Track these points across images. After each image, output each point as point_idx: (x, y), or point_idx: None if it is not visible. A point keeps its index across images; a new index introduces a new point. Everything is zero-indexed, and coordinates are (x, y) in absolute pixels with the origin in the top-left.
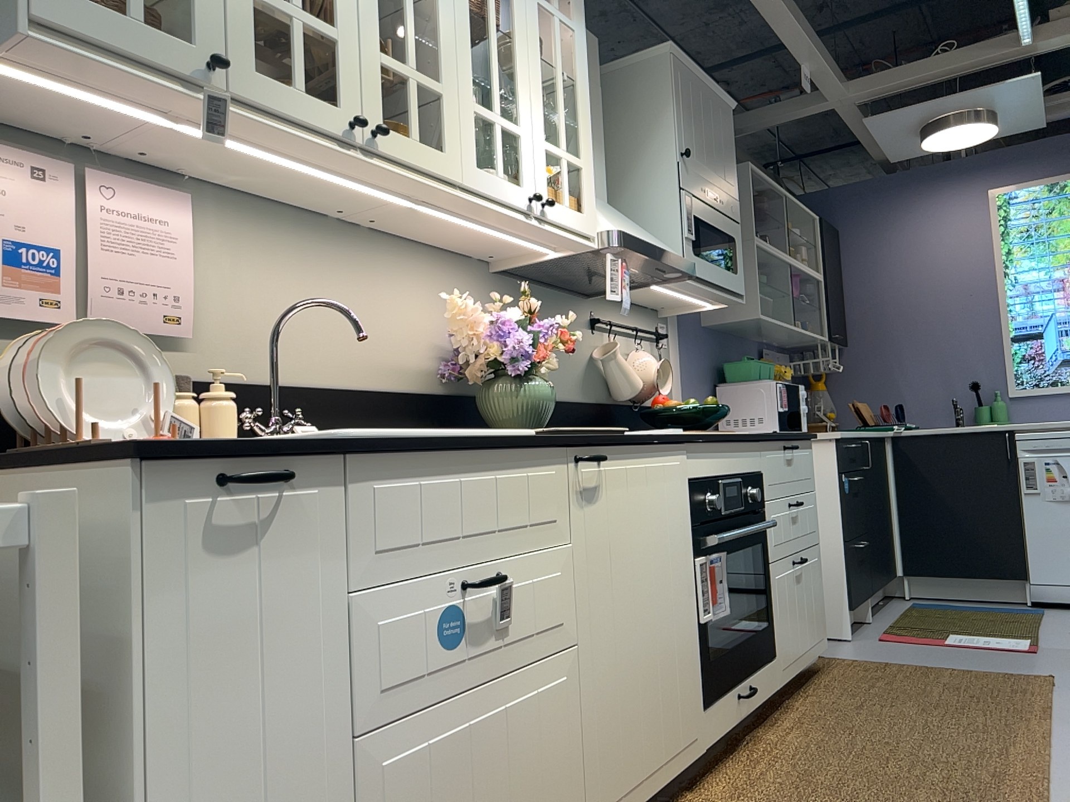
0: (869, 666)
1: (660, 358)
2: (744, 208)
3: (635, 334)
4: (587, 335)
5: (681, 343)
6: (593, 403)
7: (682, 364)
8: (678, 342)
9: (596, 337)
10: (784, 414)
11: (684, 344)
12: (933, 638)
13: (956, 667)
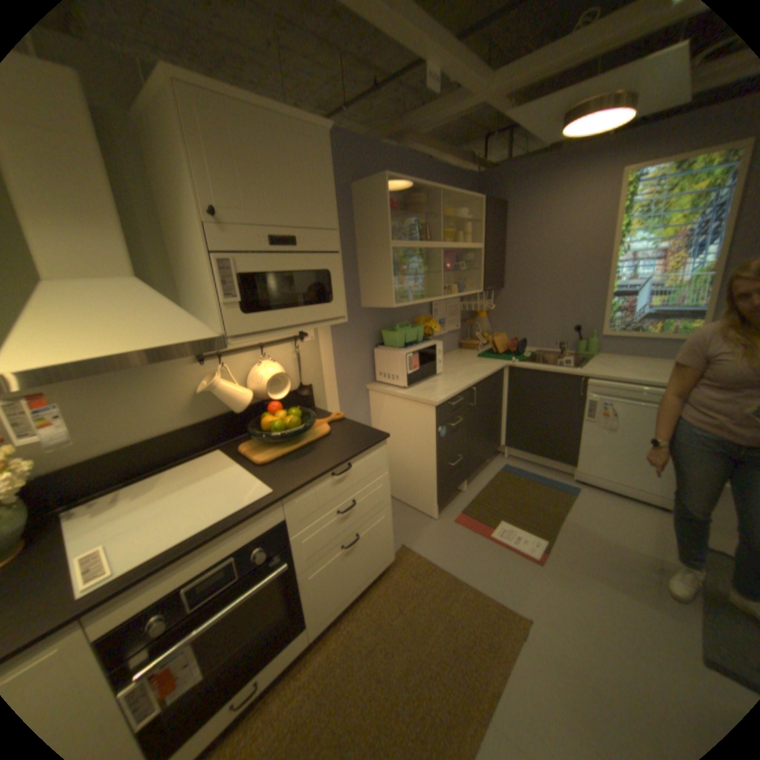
0: (418, 574)
1: (295, 355)
2: (382, 214)
3: (264, 344)
4: (189, 371)
5: (330, 330)
6: (202, 421)
7: (332, 345)
8: (326, 331)
9: (204, 367)
10: (411, 374)
11: (335, 329)
12: (486, 529)
13: (475, 586)
